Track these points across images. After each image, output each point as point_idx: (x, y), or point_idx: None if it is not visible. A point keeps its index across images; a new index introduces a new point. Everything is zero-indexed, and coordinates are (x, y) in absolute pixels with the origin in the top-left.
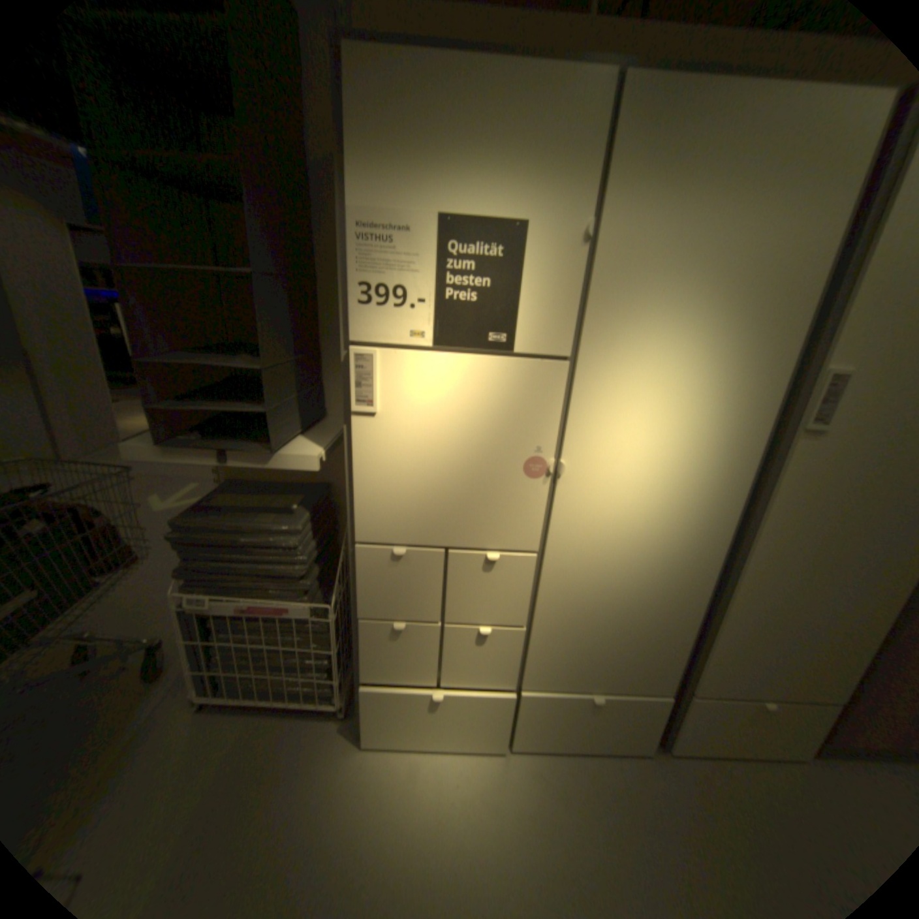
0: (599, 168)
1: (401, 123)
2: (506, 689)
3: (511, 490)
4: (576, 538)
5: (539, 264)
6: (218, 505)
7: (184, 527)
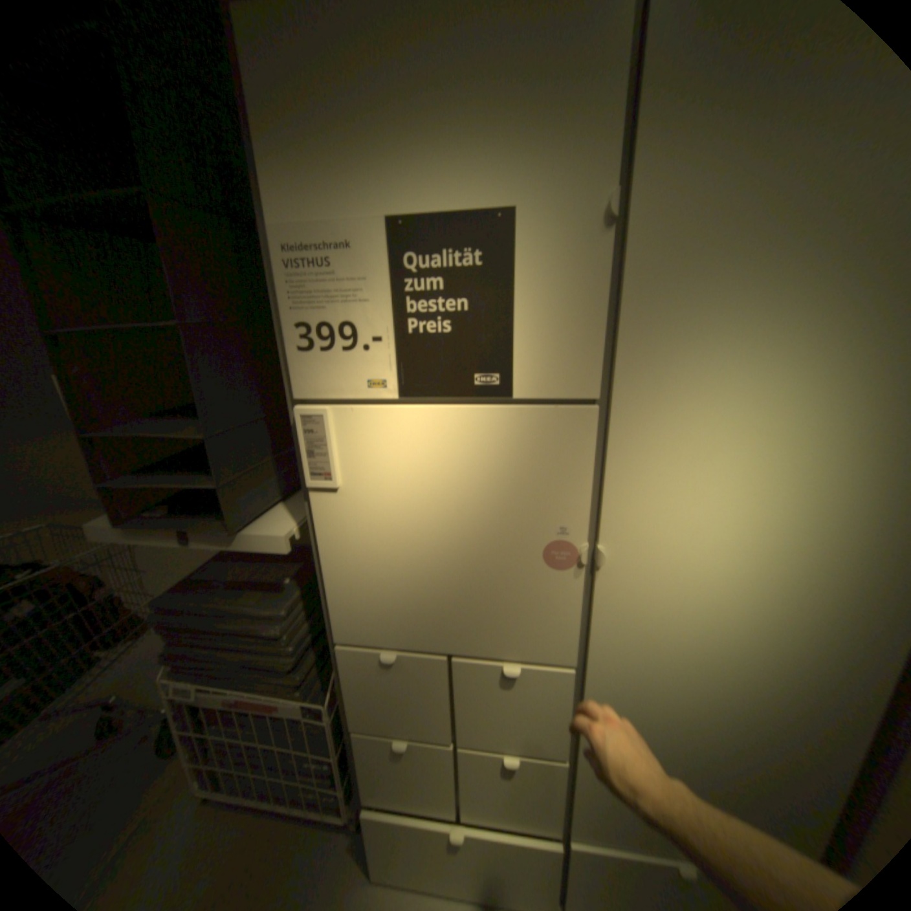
0: (619, 107)
1: (320, 100)
2: (549, 836)
3: (528, 584)
4: (632, 651)
5: (538, 268)
6: (210, 577)
7: (164, 609)
